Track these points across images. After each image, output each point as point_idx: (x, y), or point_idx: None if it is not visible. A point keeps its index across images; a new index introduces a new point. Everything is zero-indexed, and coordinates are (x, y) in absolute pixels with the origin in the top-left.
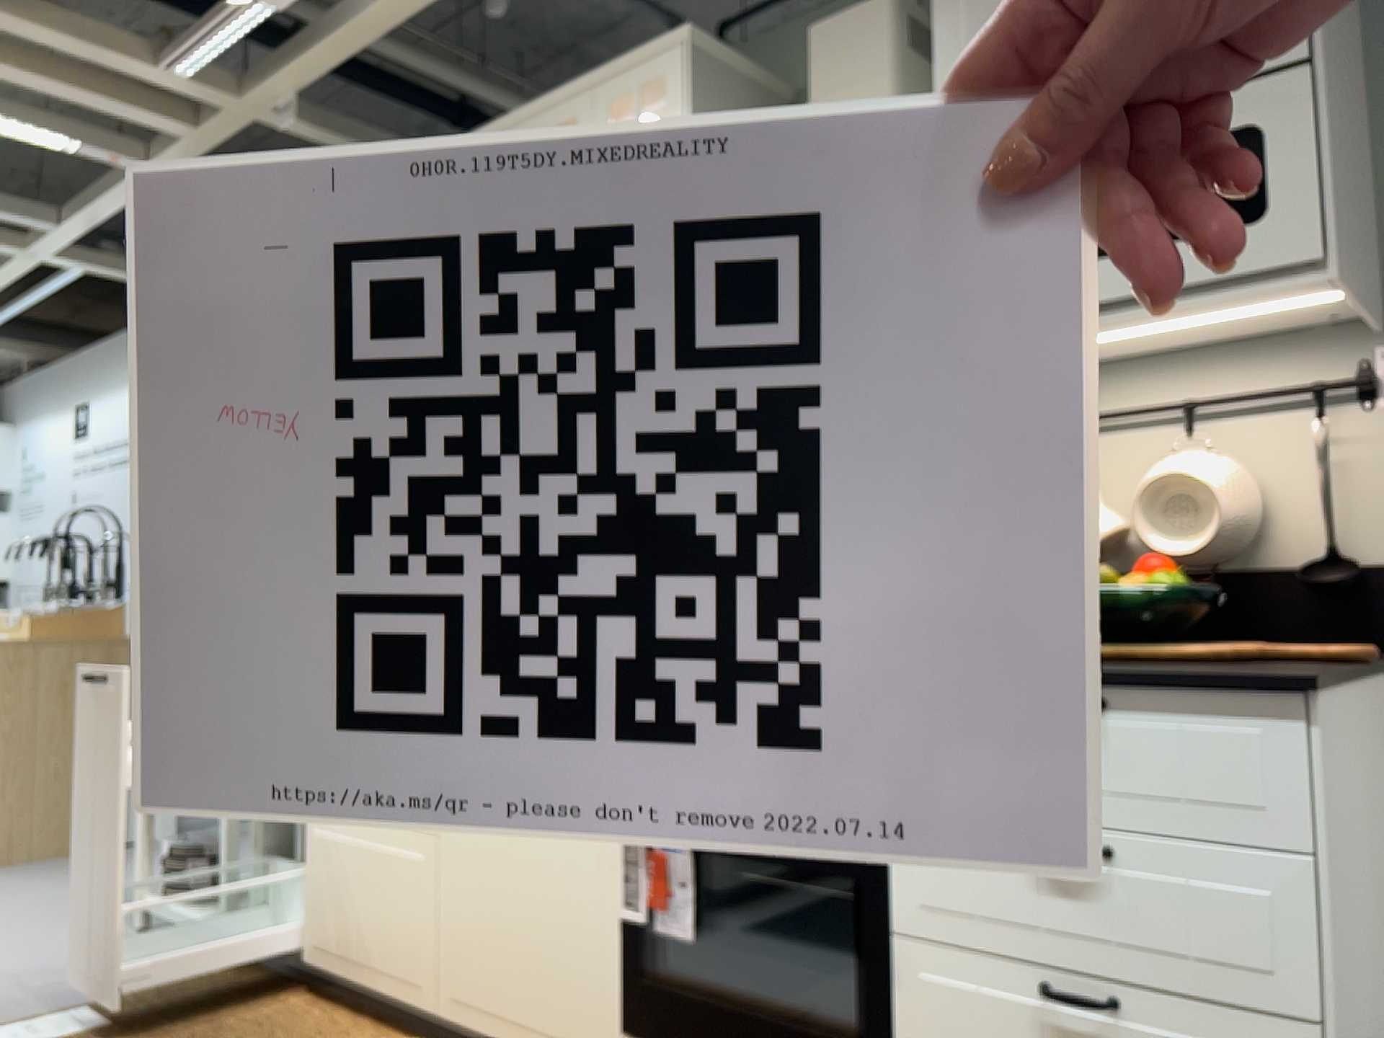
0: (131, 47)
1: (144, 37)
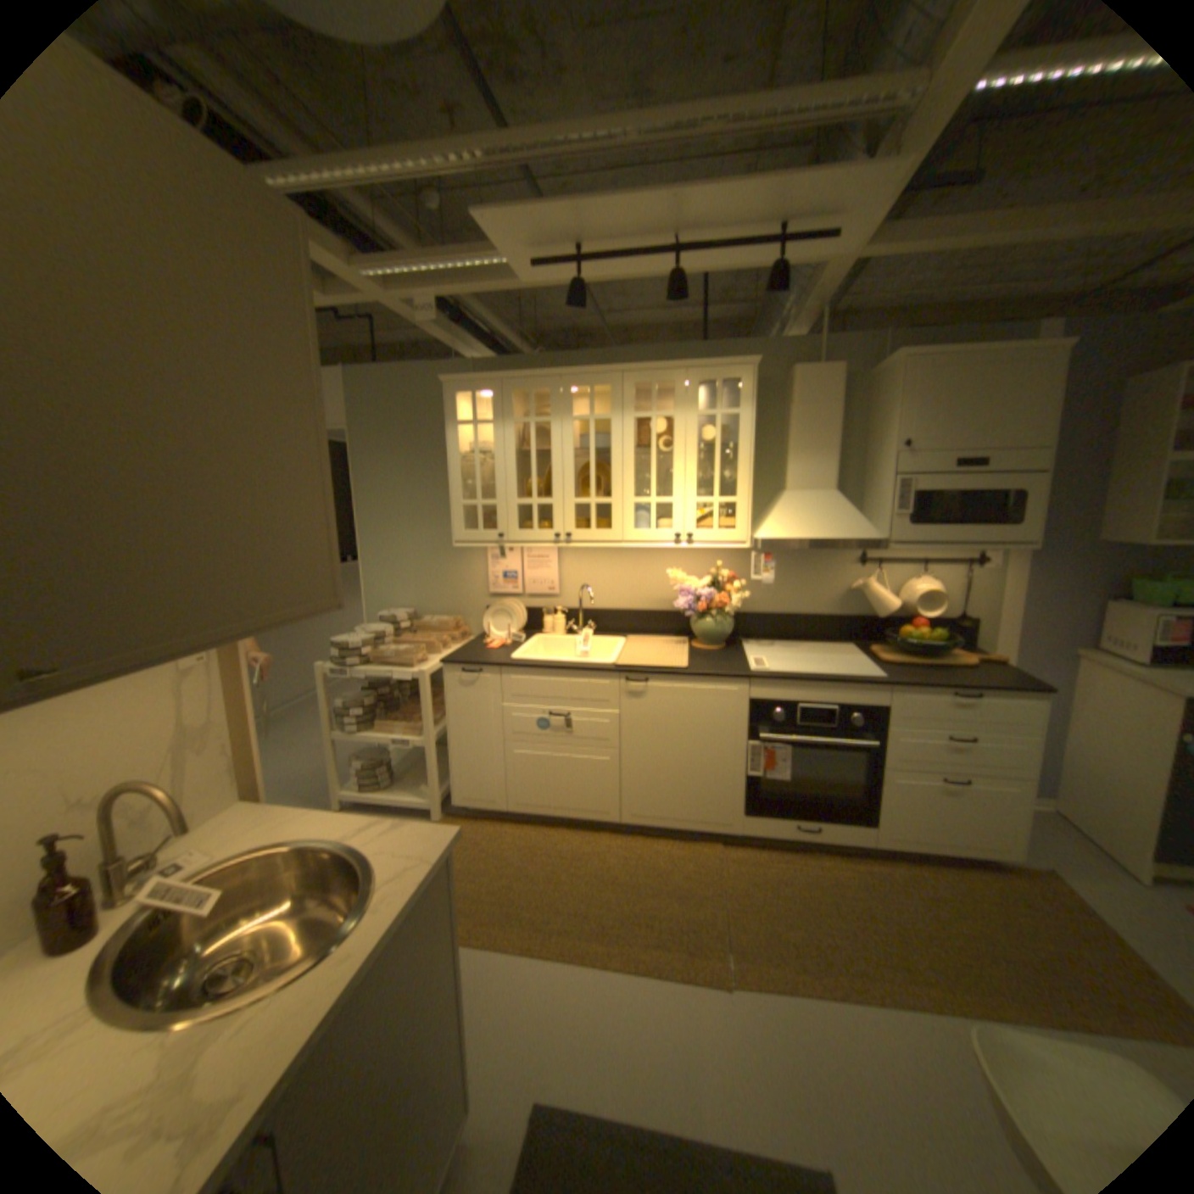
0: (334, 247)
1: (335, 237)
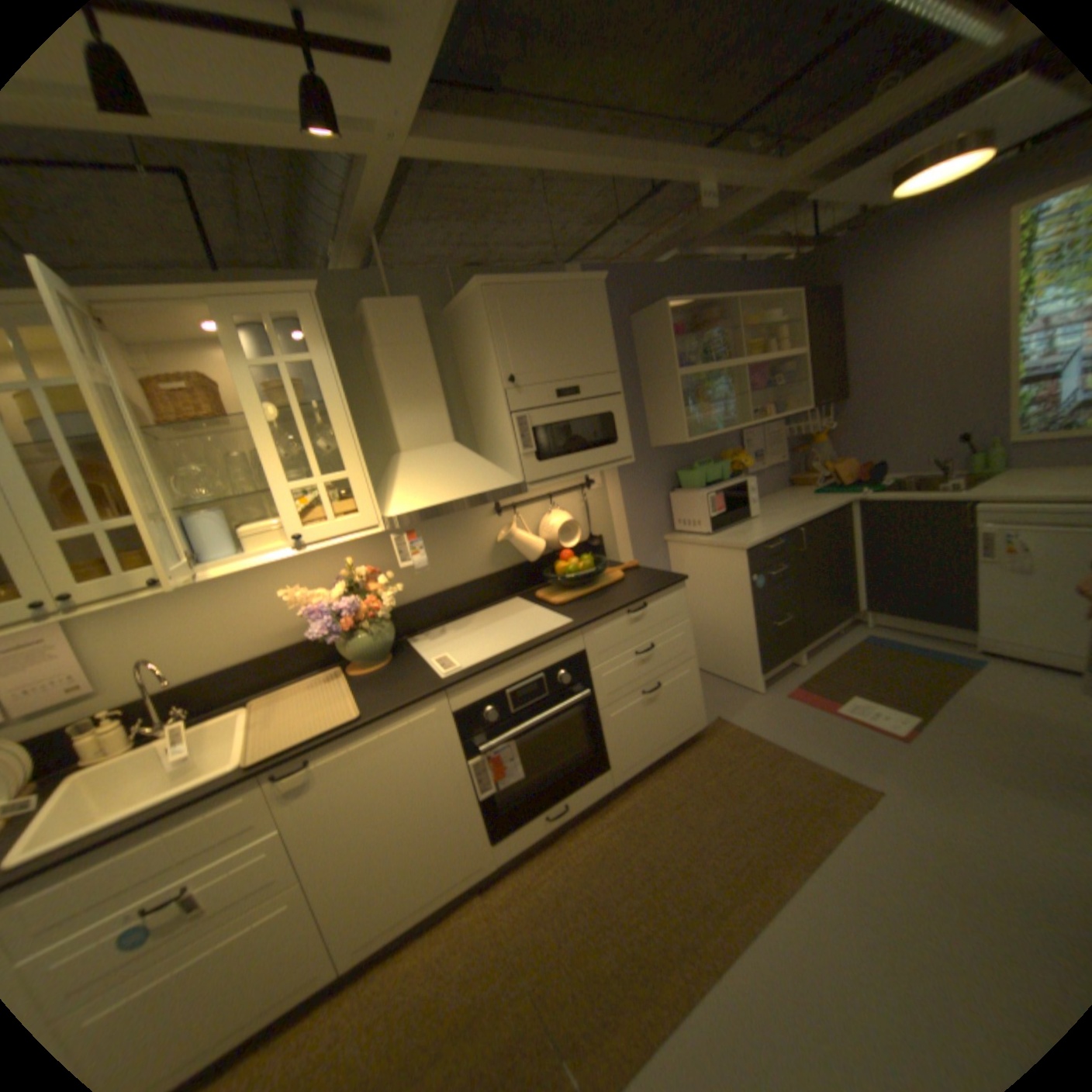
0: None
1: None
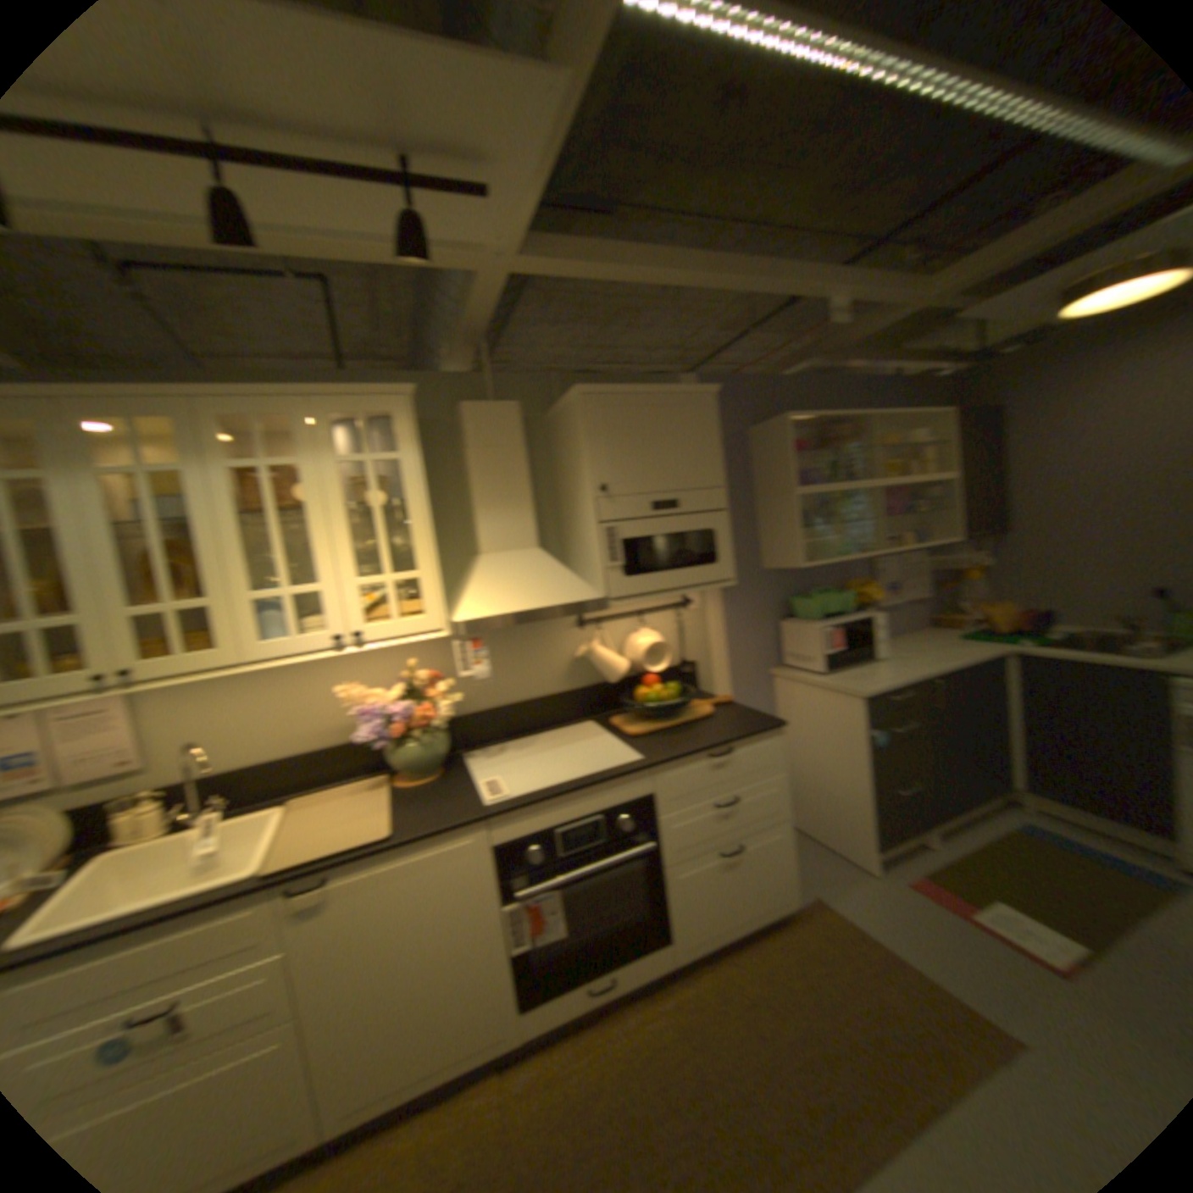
0: None
1: None
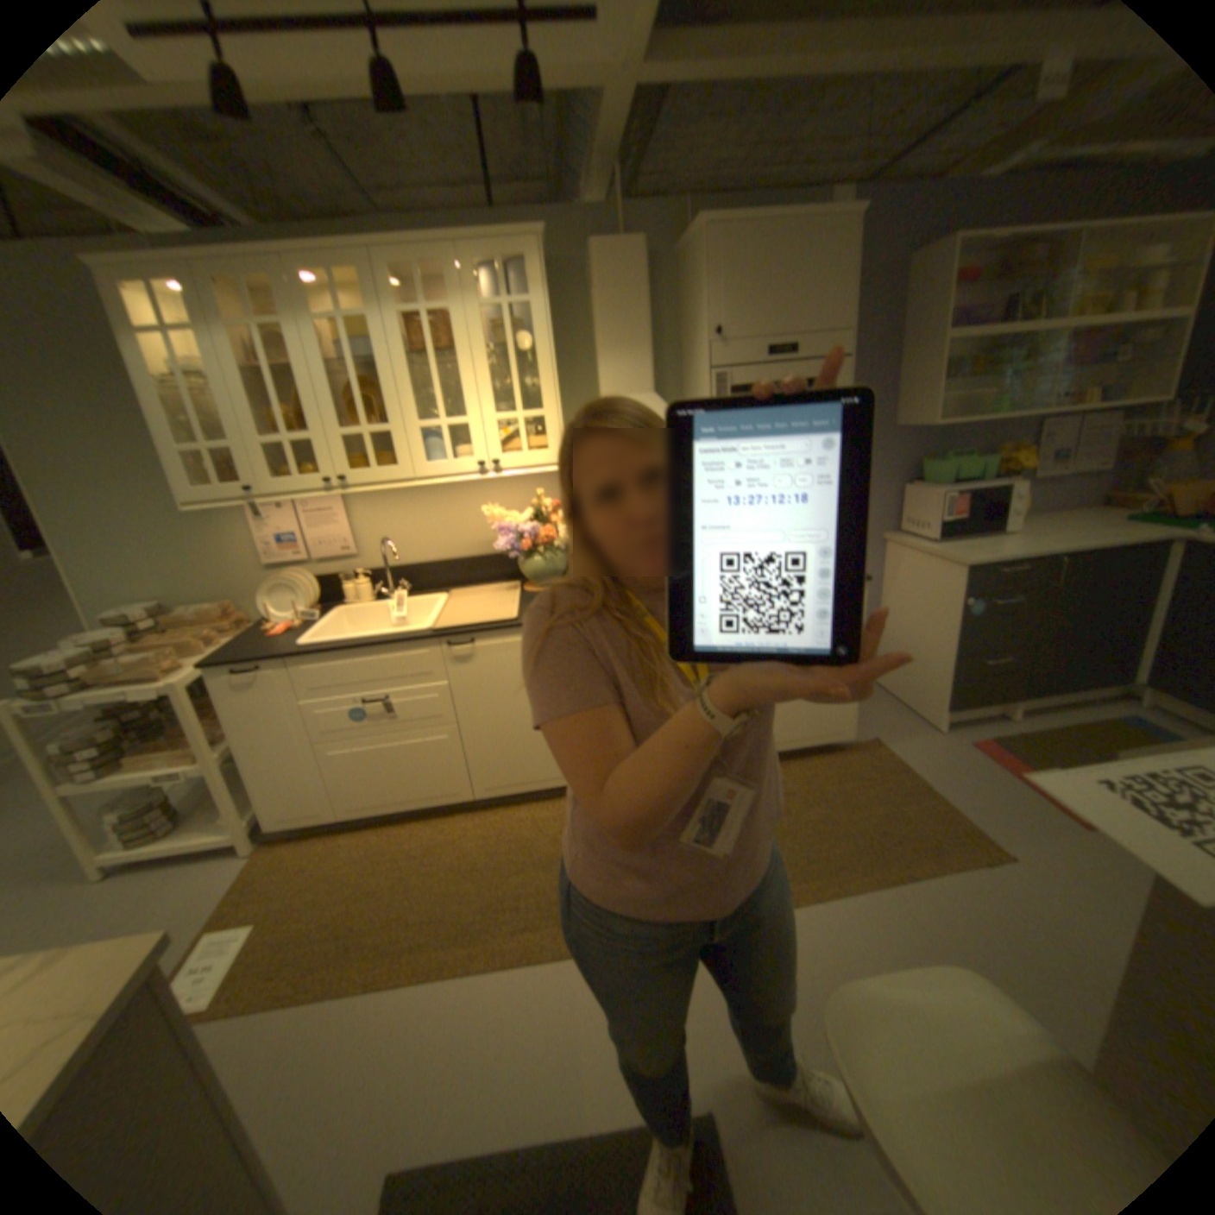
0: None
1: None
